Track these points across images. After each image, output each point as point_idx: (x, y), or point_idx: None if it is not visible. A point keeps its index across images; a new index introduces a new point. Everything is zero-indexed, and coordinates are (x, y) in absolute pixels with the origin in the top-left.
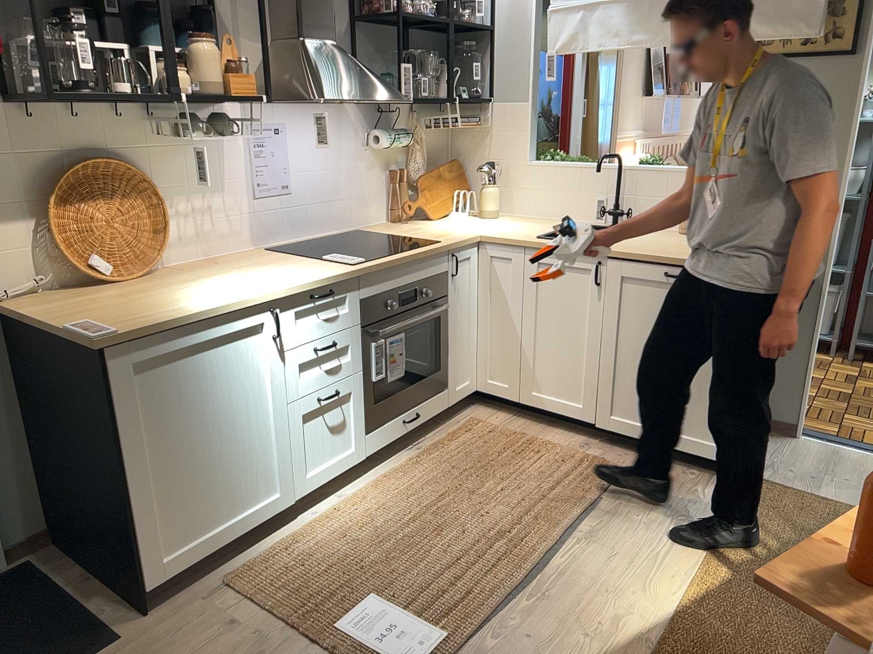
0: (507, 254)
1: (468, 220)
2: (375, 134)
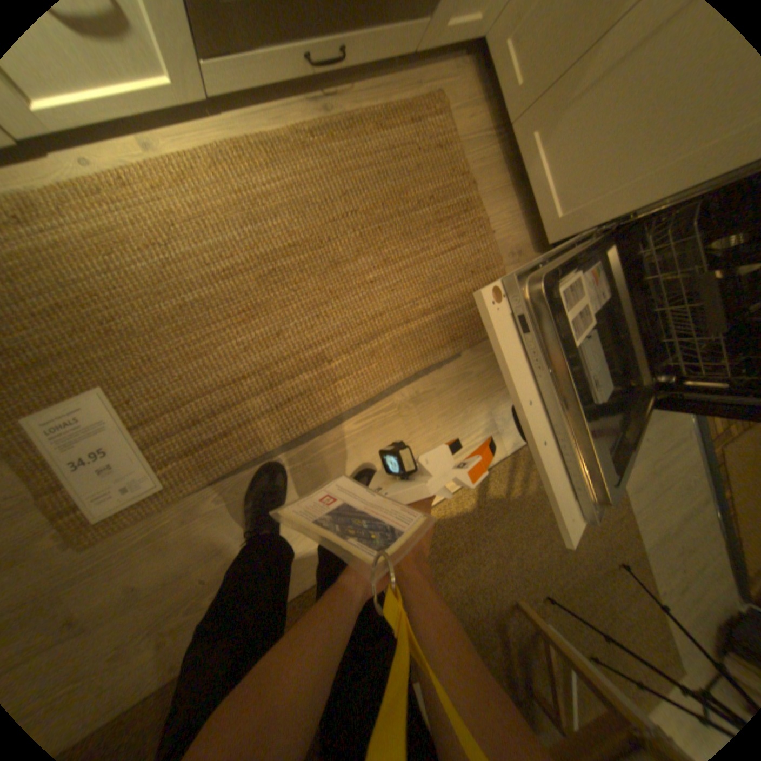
0: None
1: None
2: None
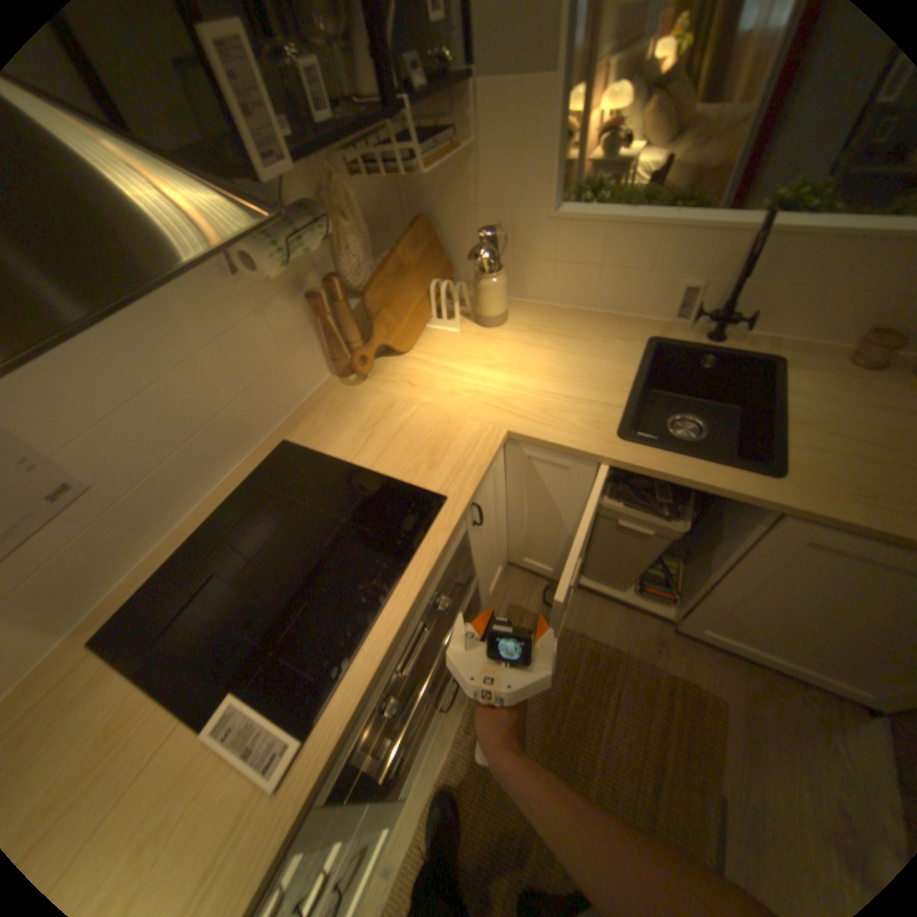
0: (557, 459)
1: (461, 345)
2: (240, 244)
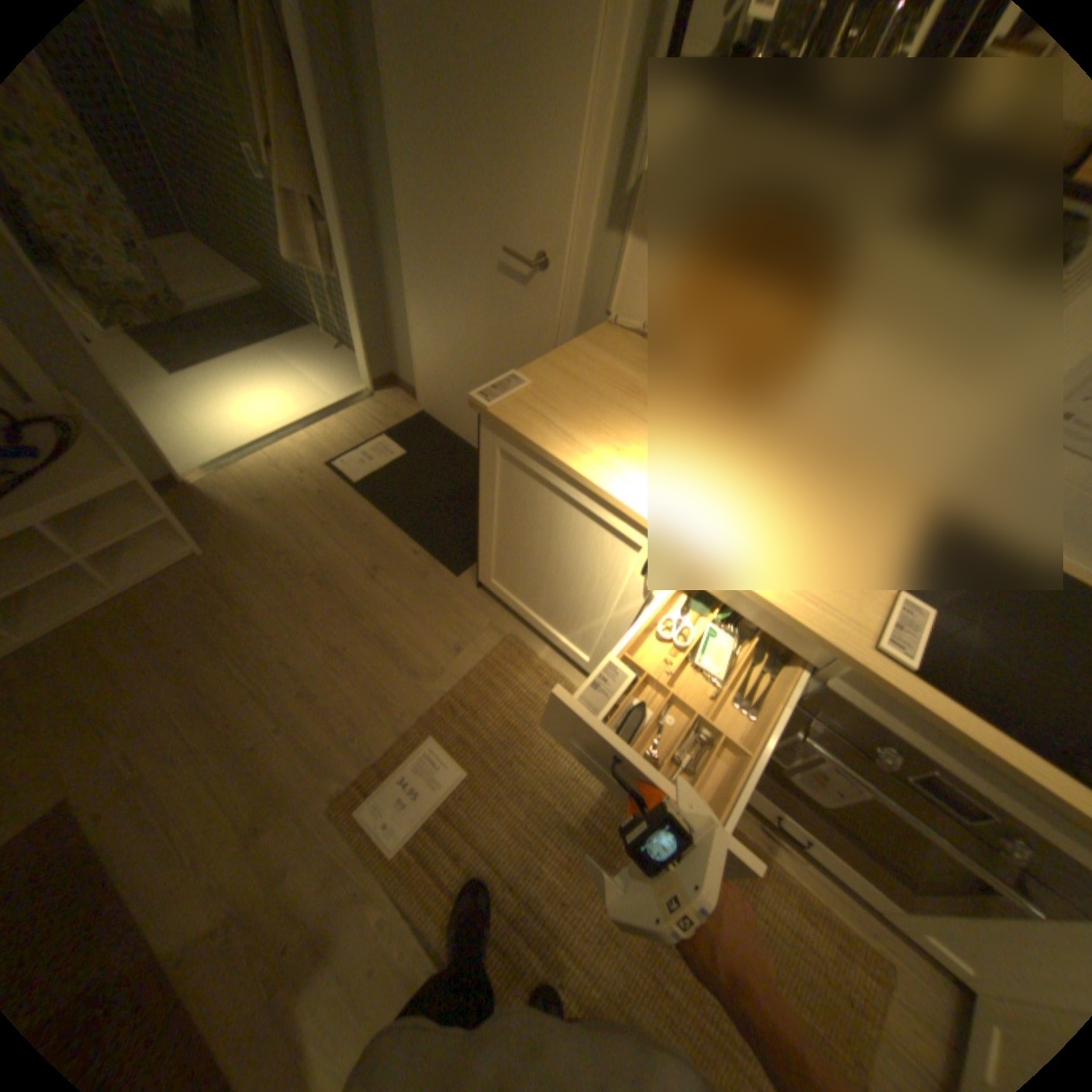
0: None
1: None
2: None
